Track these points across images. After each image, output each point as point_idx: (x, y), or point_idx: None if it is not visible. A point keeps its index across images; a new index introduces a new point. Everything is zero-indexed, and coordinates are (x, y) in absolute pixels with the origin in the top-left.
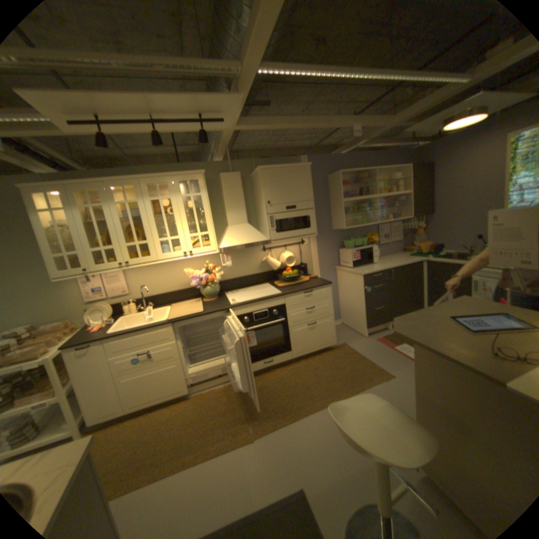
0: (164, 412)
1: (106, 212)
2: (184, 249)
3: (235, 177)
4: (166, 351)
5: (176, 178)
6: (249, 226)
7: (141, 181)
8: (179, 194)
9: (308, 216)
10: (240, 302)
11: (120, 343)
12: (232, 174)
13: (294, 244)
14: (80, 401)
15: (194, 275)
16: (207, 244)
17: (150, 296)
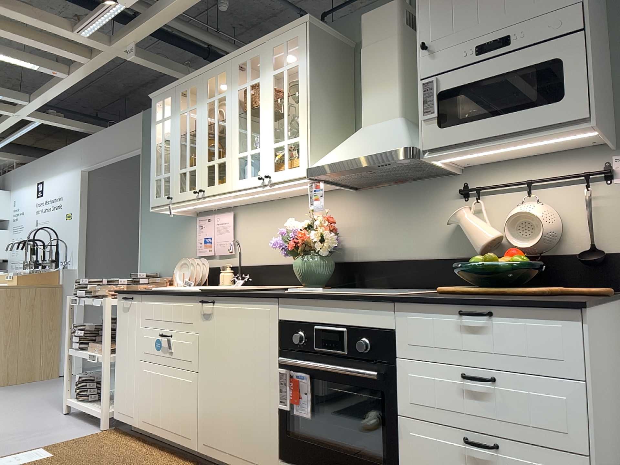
0: (162, 460)
1: (198, 117)
2: (262, 170)
3: (386, 15)
4: (185, 345)
5: (270, 45)
6: (397, 121)
7: (233, 62)
8: (270, 71)
9: (556, 59)
10: (301, 292)
11: (152, 306)
12: (379, 10)
13: (567, 178)
14: (115, 374)
15: (290, 230)
16: (298, 163)
17: (253, 265)
